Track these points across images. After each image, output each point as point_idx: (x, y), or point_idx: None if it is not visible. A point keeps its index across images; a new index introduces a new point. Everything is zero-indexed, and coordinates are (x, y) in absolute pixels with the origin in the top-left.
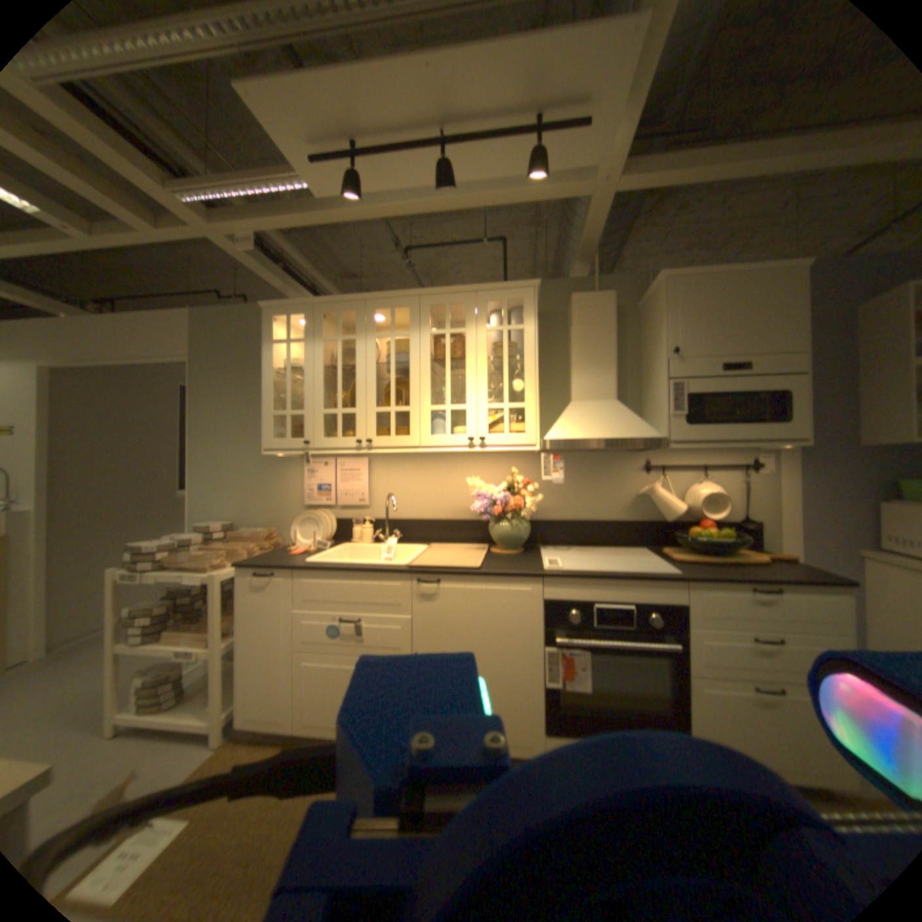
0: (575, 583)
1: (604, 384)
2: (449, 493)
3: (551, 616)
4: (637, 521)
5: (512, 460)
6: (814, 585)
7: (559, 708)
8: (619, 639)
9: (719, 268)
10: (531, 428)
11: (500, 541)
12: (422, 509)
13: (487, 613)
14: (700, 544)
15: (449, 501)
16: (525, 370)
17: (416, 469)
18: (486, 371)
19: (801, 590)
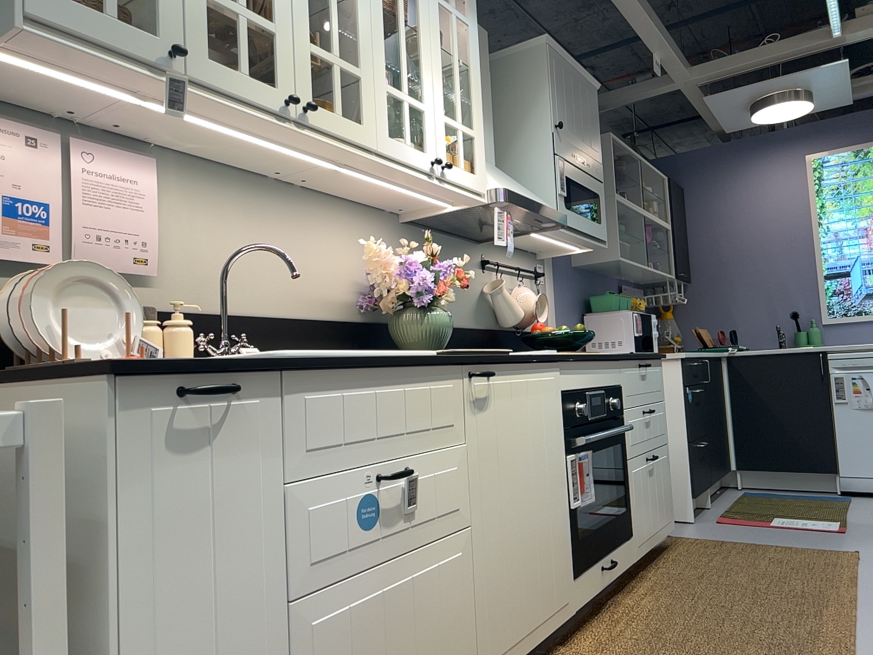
0: (577, 368)
1: (490, 144)
2: (303, 271)
3: (568, 413)
4: (484, 329)
5: (379, 228)
6: (658, 358)
7: (578, 536)
8: (601, 431)
9: (571, 61)
10: (483, 171)
11: (426, 344)
12: (260, 298)
13: (530, 421)
14: (564, 341)
15: (304, 287)
16: (475, 86)
17: (248, 213)
18: (442, 66)
19: (652, 363)
